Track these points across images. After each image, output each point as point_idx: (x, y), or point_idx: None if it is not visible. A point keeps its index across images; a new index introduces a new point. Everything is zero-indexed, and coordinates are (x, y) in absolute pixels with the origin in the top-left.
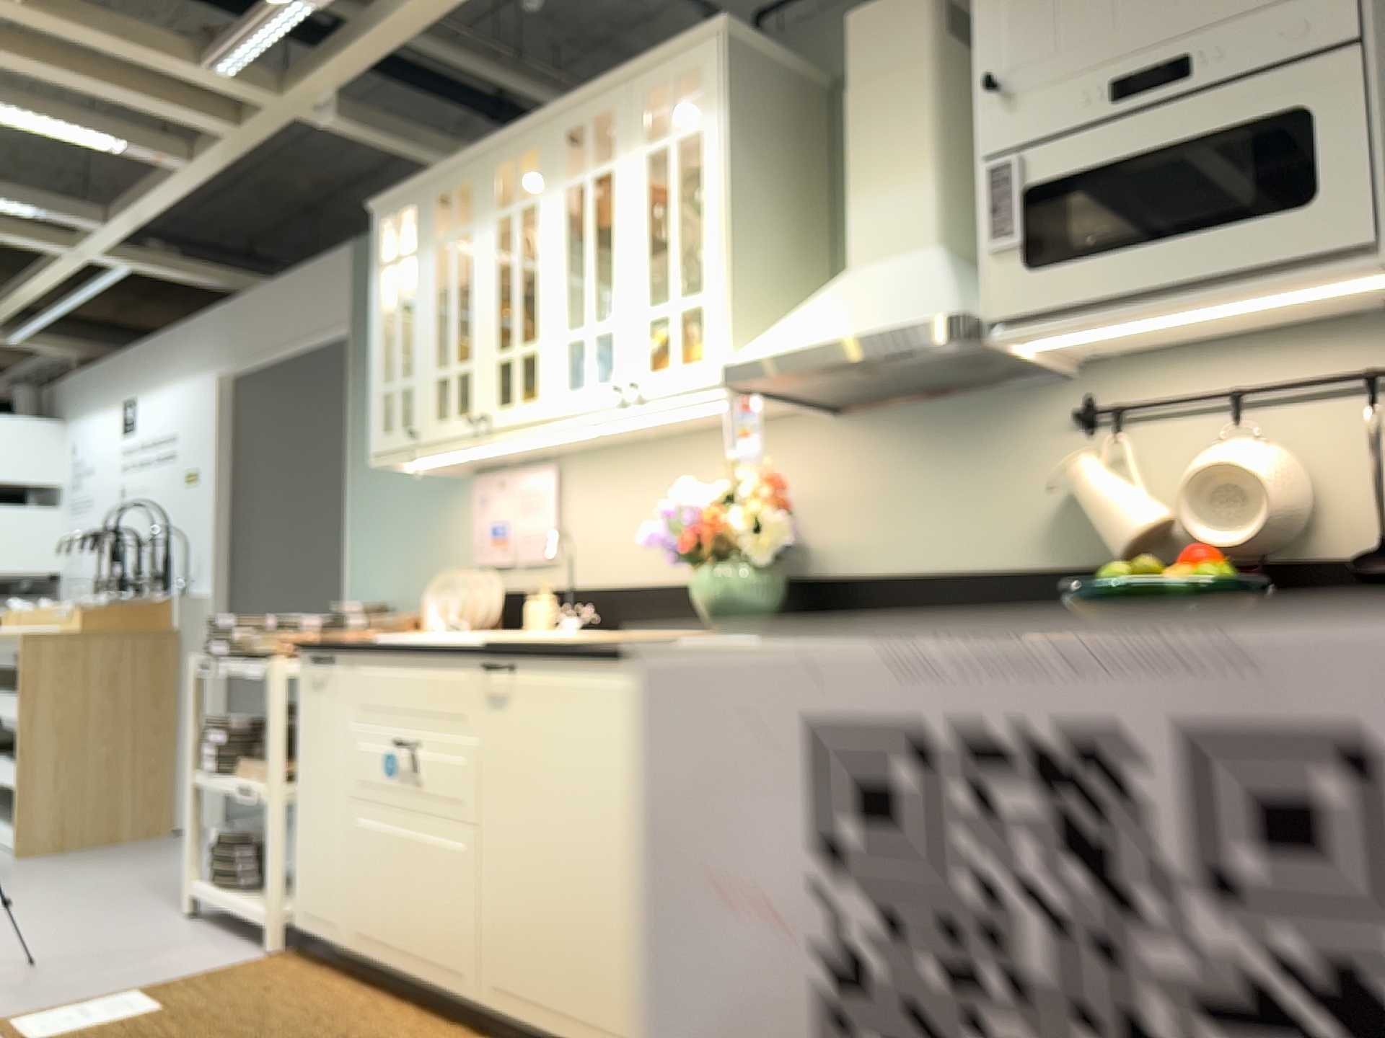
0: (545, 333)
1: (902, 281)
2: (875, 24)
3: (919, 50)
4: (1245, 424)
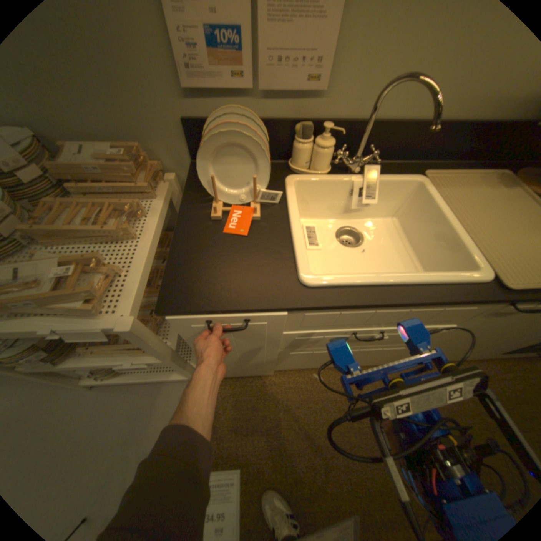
0: None
1: None
2: None
3: None
4: None
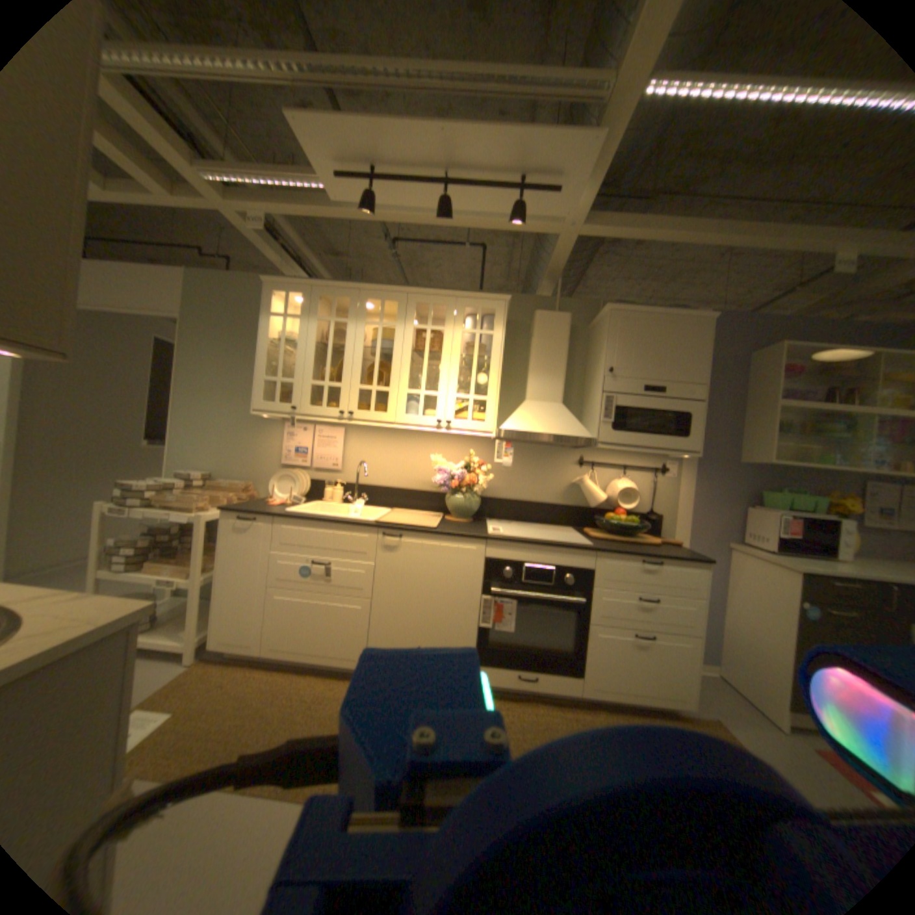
0: (394, 386)
1: (559, 415)
2: (549, 319)
3: (564, 336)
4: (623, 474)
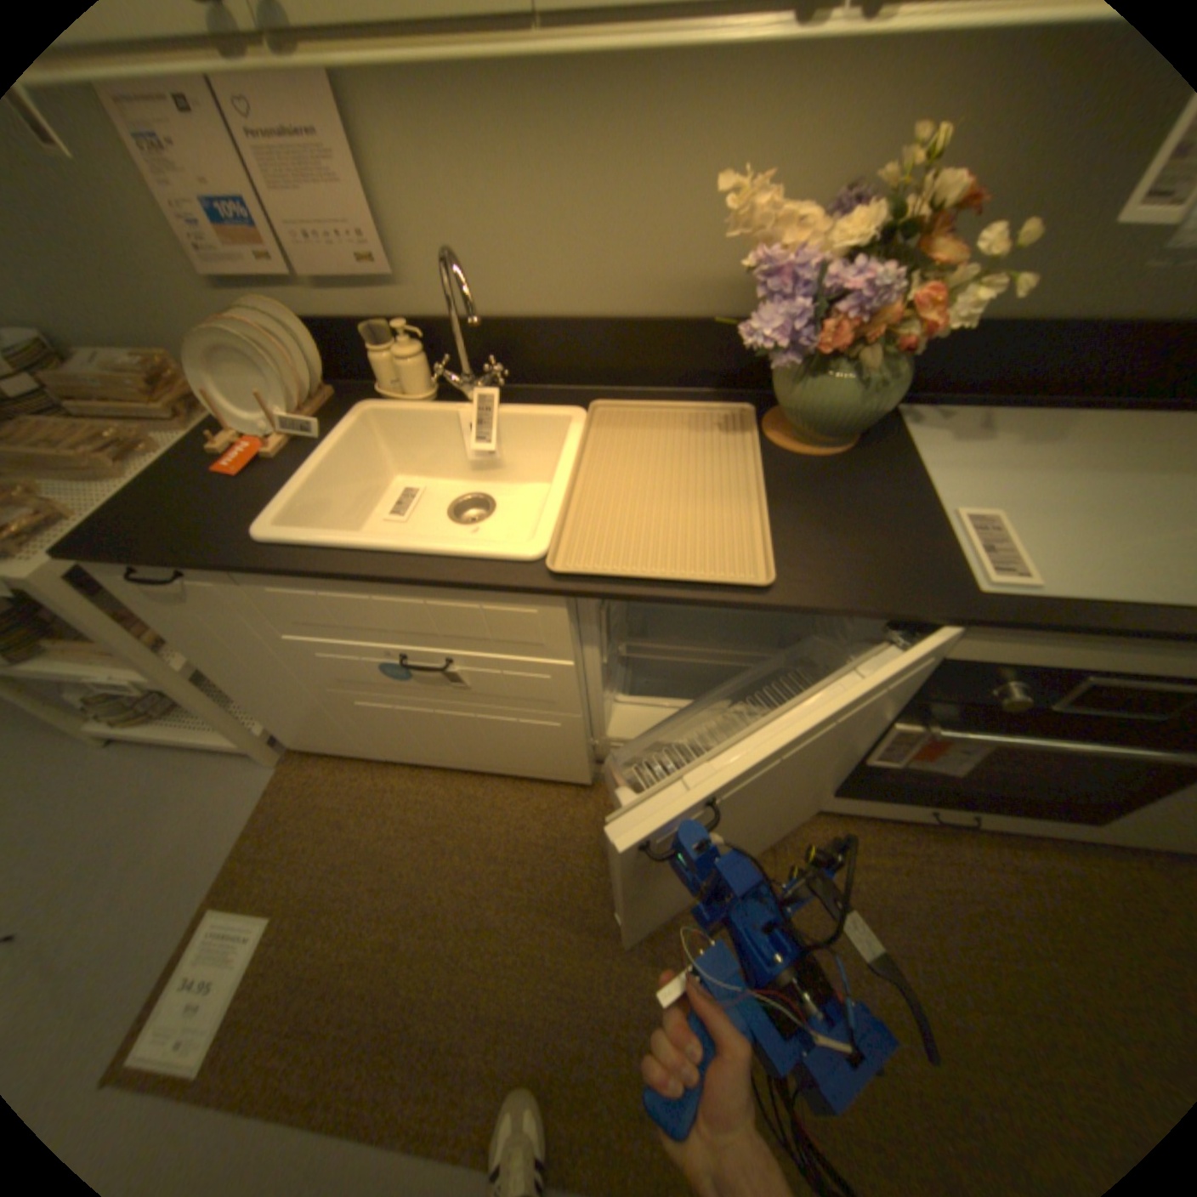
0: None
1: None
2: None
3: None
4: None
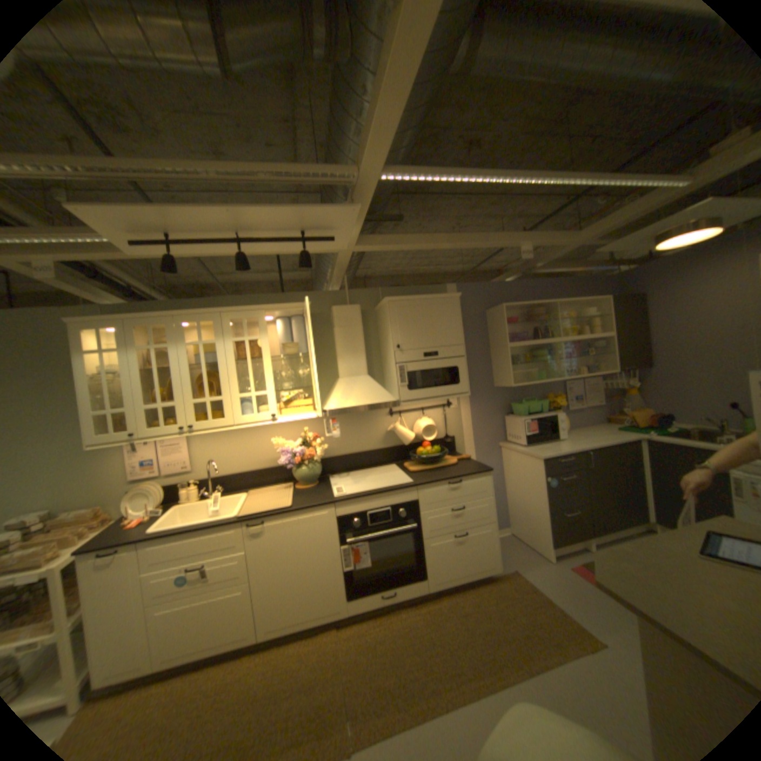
0: (228, 395)
1: (368, 387)
2: (344, 313)
3: (359, 324)
4: (422, 415)
